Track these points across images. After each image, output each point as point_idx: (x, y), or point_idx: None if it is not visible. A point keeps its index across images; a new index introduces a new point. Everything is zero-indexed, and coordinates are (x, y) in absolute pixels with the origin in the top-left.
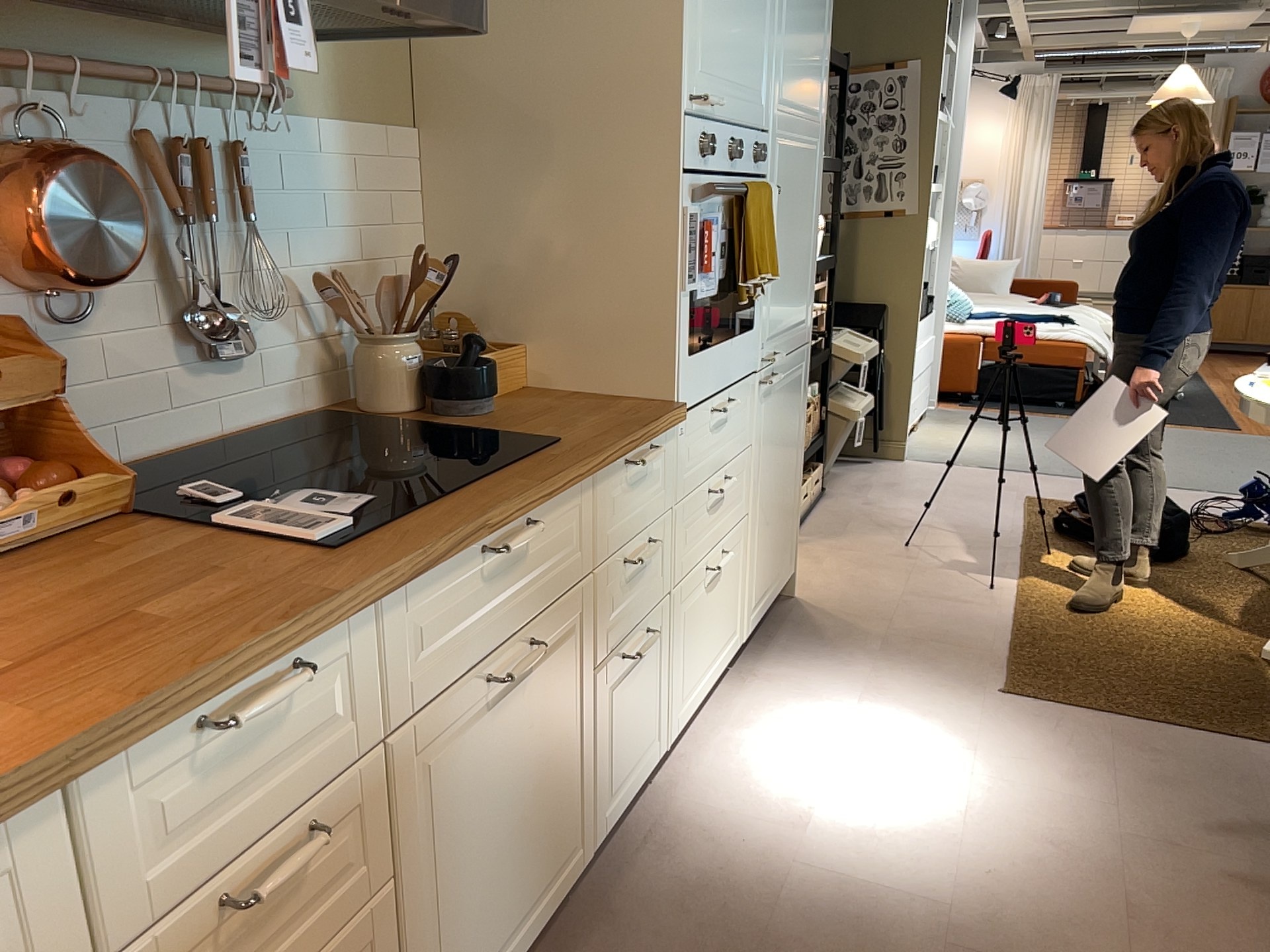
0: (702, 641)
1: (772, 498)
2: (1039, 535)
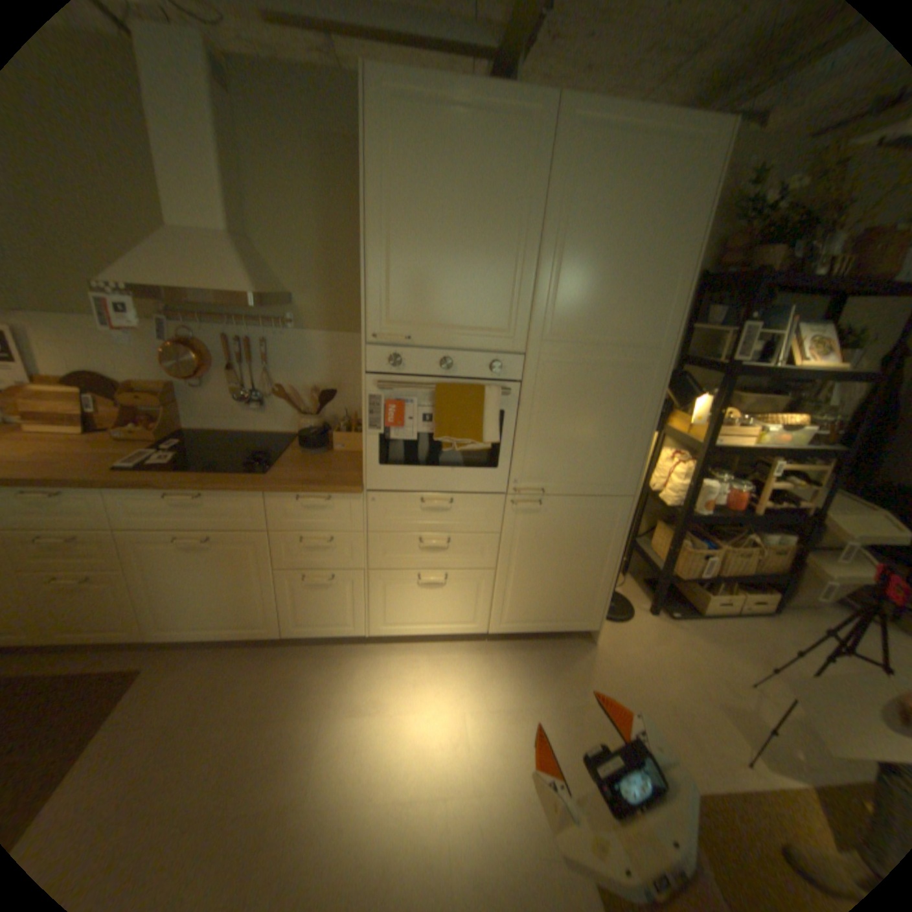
0: (413, 608)
1: (540, 574)
2: None
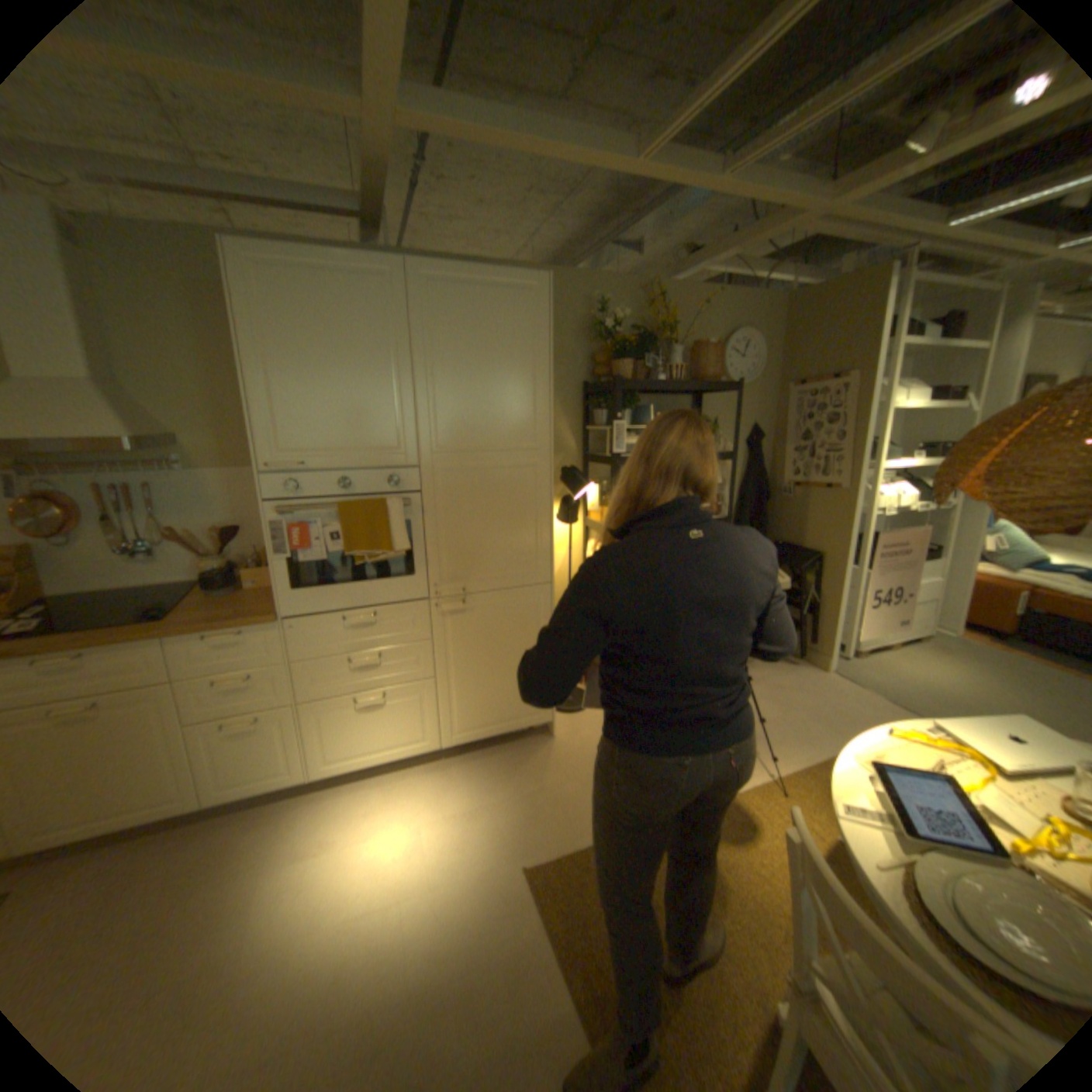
0: (354, 737)
1: (480, 673)
2: (815, 780)
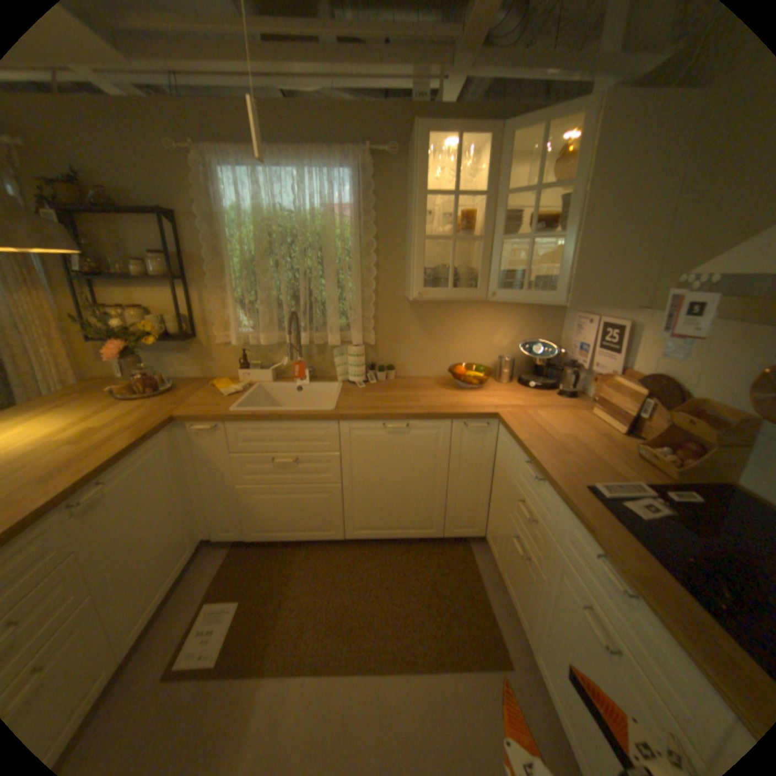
0: None
1: None
2: None
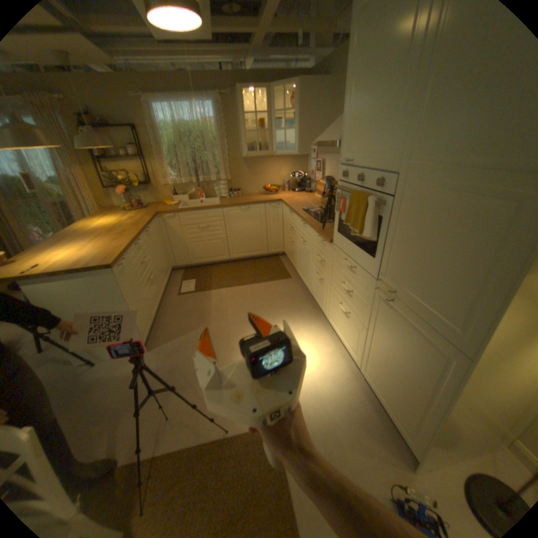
0: (338, 320)
1: (386, 360)
2: None
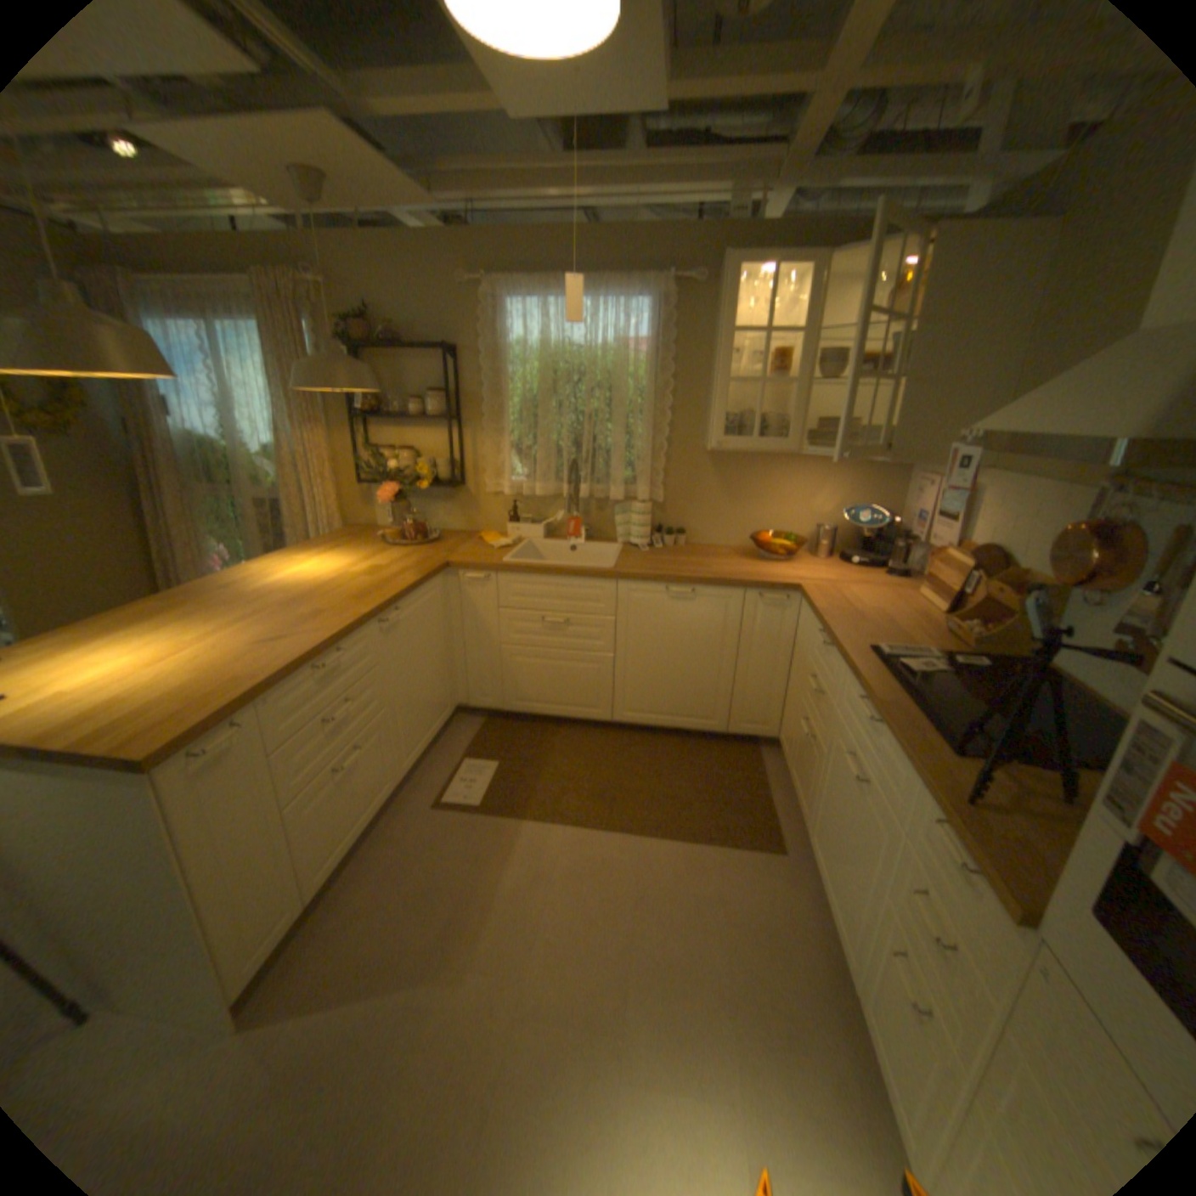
0: None
1: None
2: None
